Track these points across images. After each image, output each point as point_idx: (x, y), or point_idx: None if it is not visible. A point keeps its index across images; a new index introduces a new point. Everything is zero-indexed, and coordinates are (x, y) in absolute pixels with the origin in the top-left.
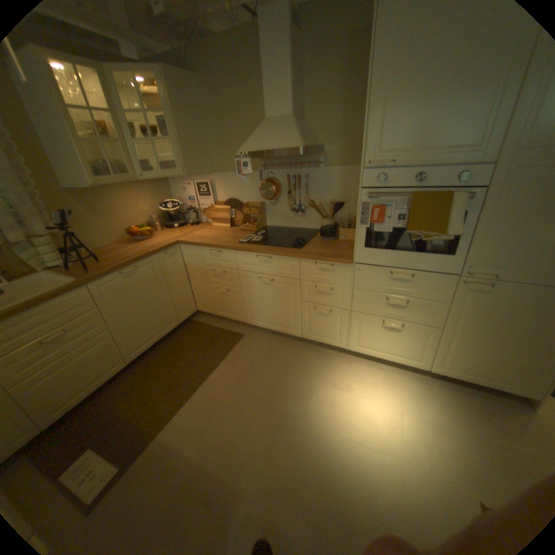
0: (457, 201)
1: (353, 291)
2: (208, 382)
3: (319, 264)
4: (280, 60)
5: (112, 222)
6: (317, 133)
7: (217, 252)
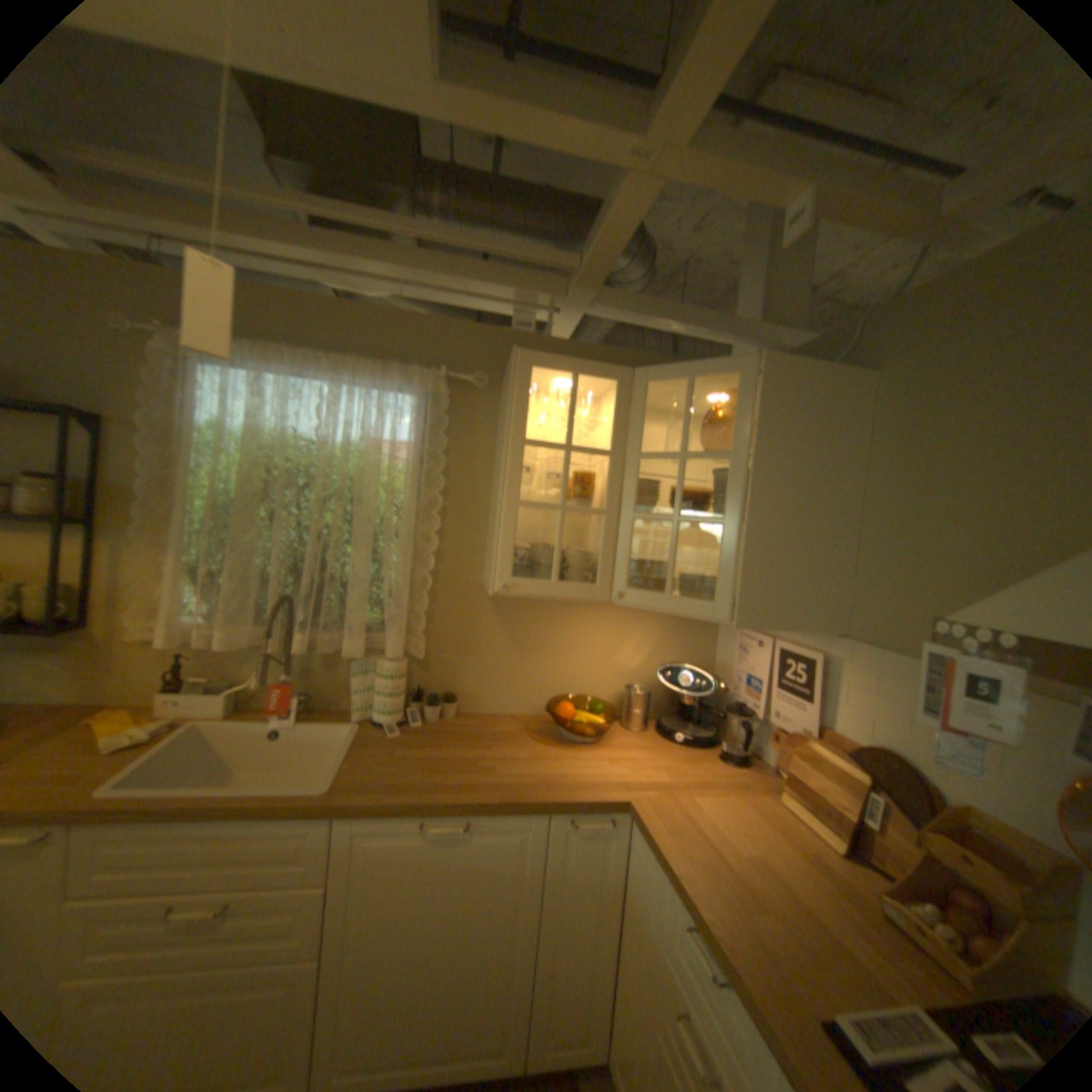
0: None
1: None
2: None
3: None
4: None
5: (544, 671)
6: None
7: (711, 974)
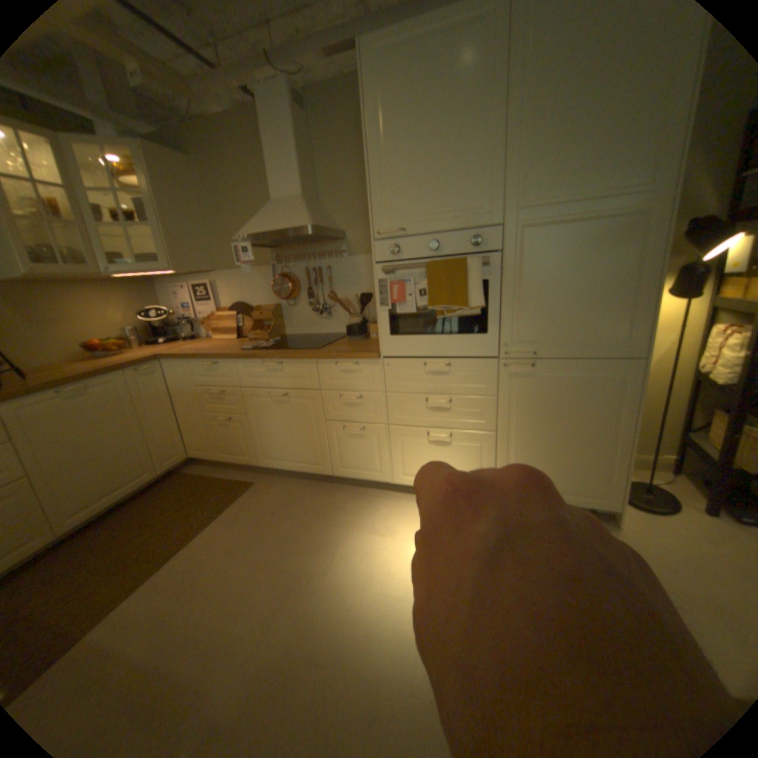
0: (474, 266)
1: (387, 395)
2: (187, 548)
3: (340, 362)
4: (283, 136)
5: (61, 332)
6: (336, 218)
7: (211, 362)
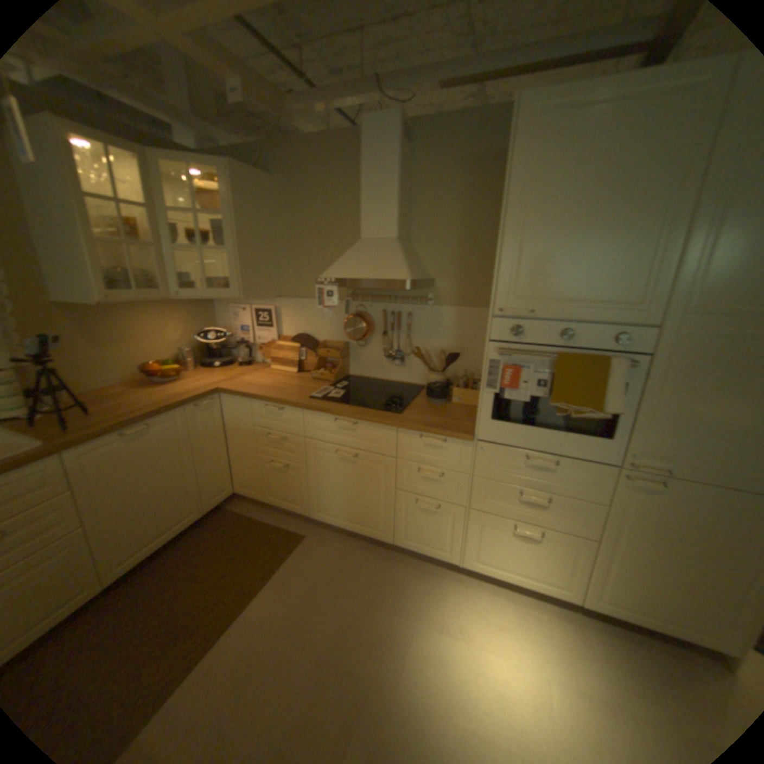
0: (615, 370)
1: (473, 480)
2: (240, 622)
3: (425, 437)
4: (385, 175)
5: (119, 355)
6: (425, 264)
7: (275, 409)
